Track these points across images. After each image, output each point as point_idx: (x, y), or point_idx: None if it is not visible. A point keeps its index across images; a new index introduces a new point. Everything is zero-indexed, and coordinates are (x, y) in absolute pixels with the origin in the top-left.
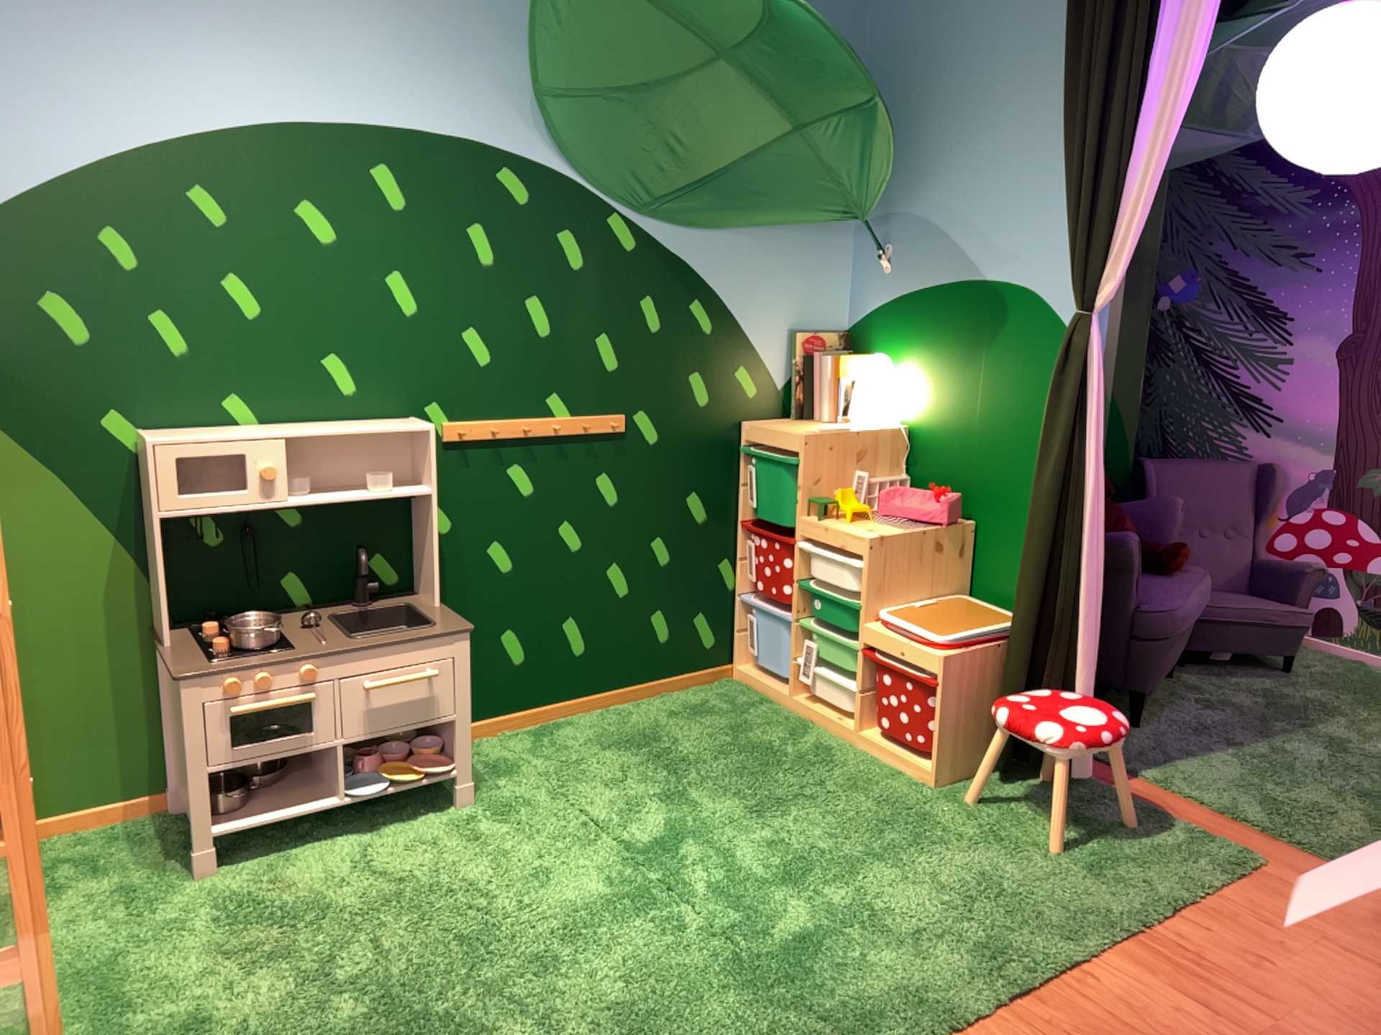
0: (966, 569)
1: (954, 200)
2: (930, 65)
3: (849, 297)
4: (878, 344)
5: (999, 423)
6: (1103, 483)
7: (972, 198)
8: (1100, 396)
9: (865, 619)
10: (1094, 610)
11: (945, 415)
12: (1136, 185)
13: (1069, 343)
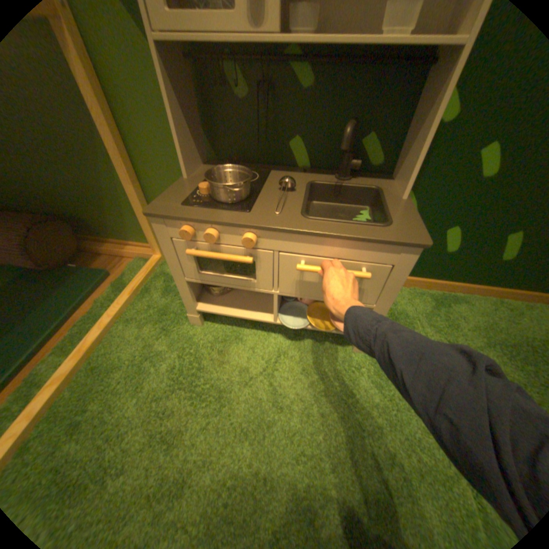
0: None
1: None
2: None
3: None
4: None
5: None
6: None
7: None
8: None
9: None
10: None
11: None
12: None
13: None
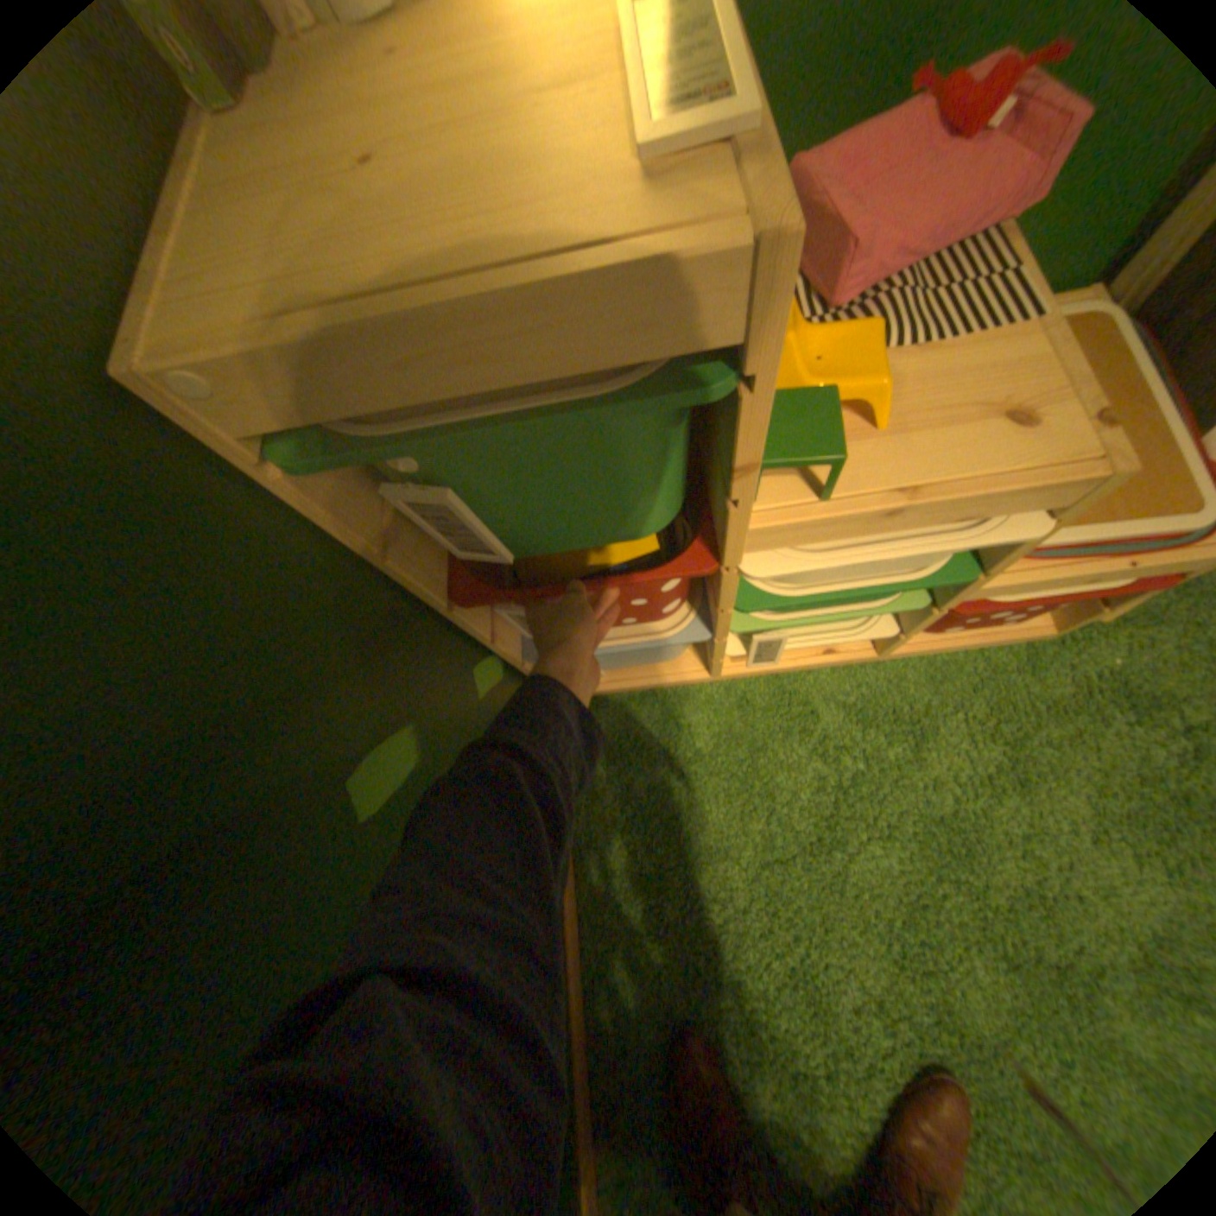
0: None
1: None
2: None
3: None
4: None
5: None
6: None
7: None
8: None
9: (980, 579)
10: None
11: None
12: None
13: None
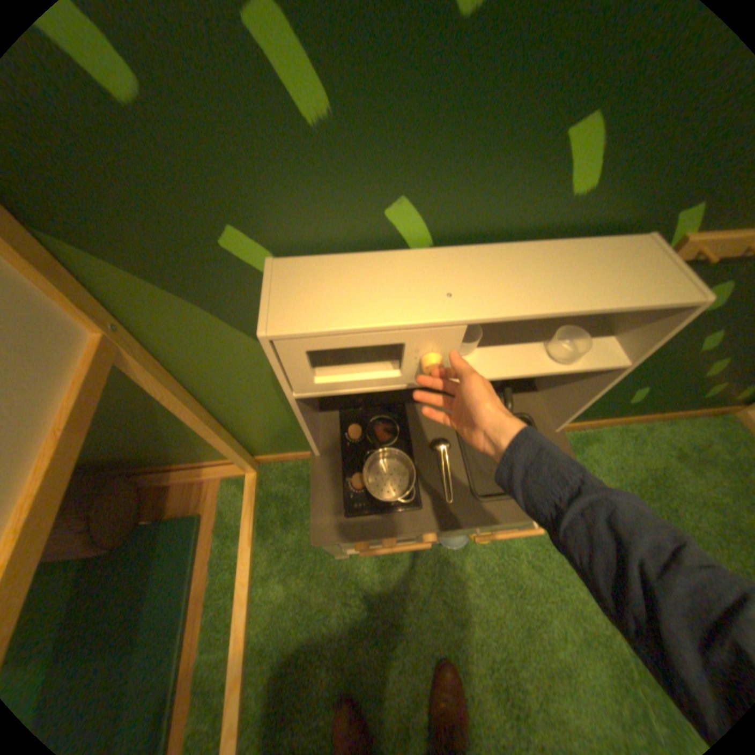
0: None
1: None
2: None
3: None
4: None
5: None
6: None
7: None
8: None
9: None
10: None
11: None
12: None
13: None
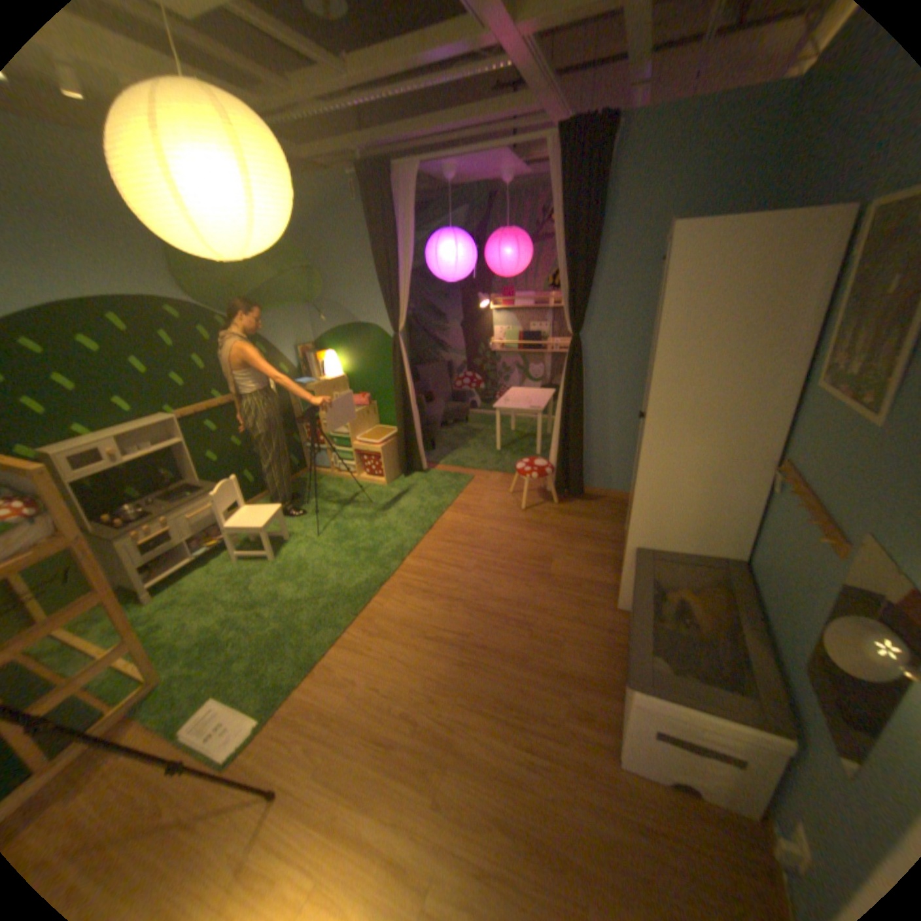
0: (377, 418)
1: (343, 296)
2: (321, 246)
3: (311, 332)
4: (327, 348)
5: (376, 371)
6: (412, 385)
7: (349, 296)
8: (406, 360)
9: (352, 443)
10: (419, 423)
11: (358, 370)
12: (402, 293)
13: (392, 343)
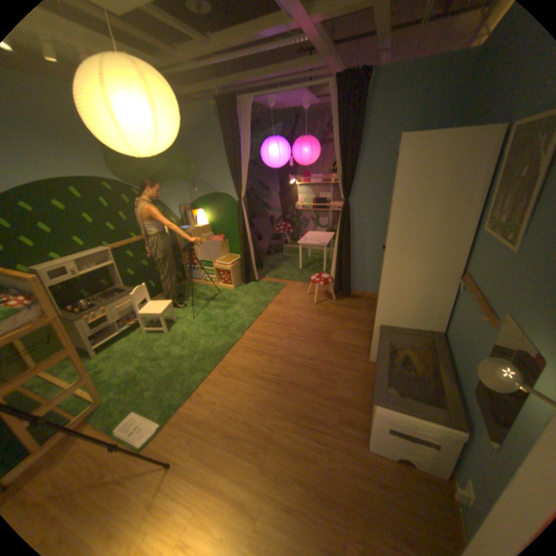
0: (228, 249)
1: (207, 176)
2: (195, 147)
3: (189, 198)
4: (198, 207)
5: (228, 221)
6: (249, 230)
7: (211, 176)
8: (245, 215)
9: (213, 264)
10: (253, 252)
11: (216, 221)
12: (243, 175)
13: (237, 205)
